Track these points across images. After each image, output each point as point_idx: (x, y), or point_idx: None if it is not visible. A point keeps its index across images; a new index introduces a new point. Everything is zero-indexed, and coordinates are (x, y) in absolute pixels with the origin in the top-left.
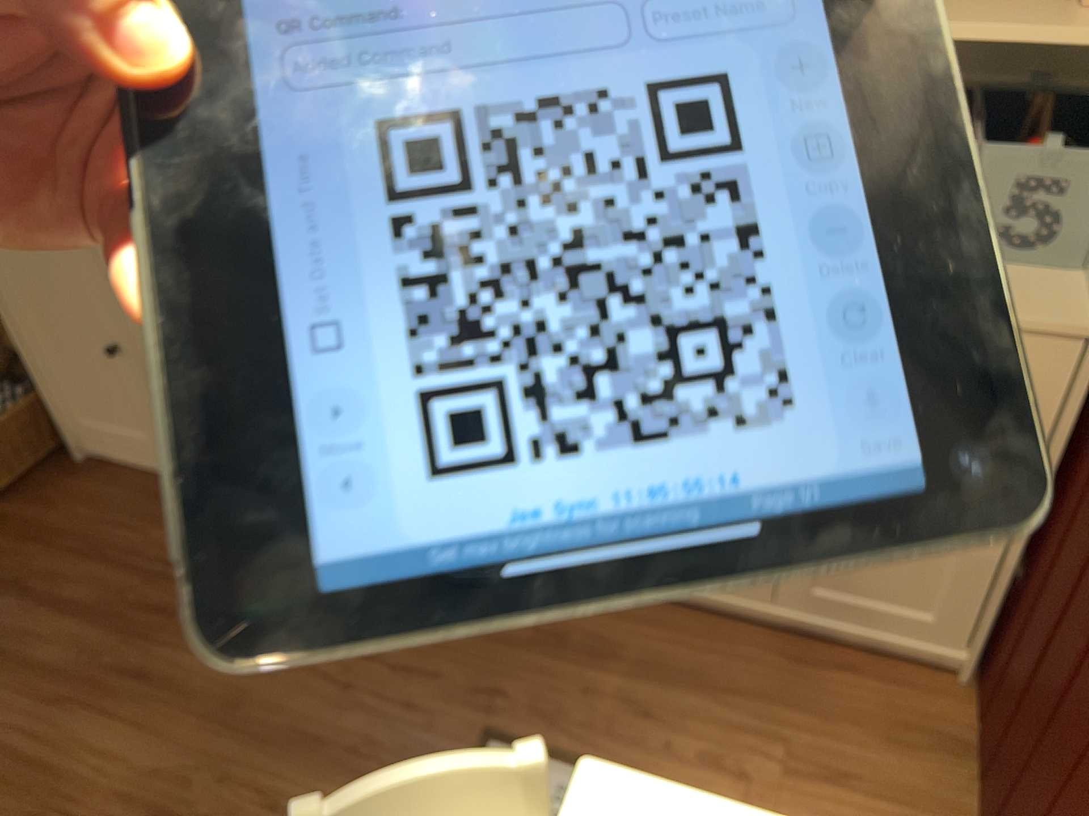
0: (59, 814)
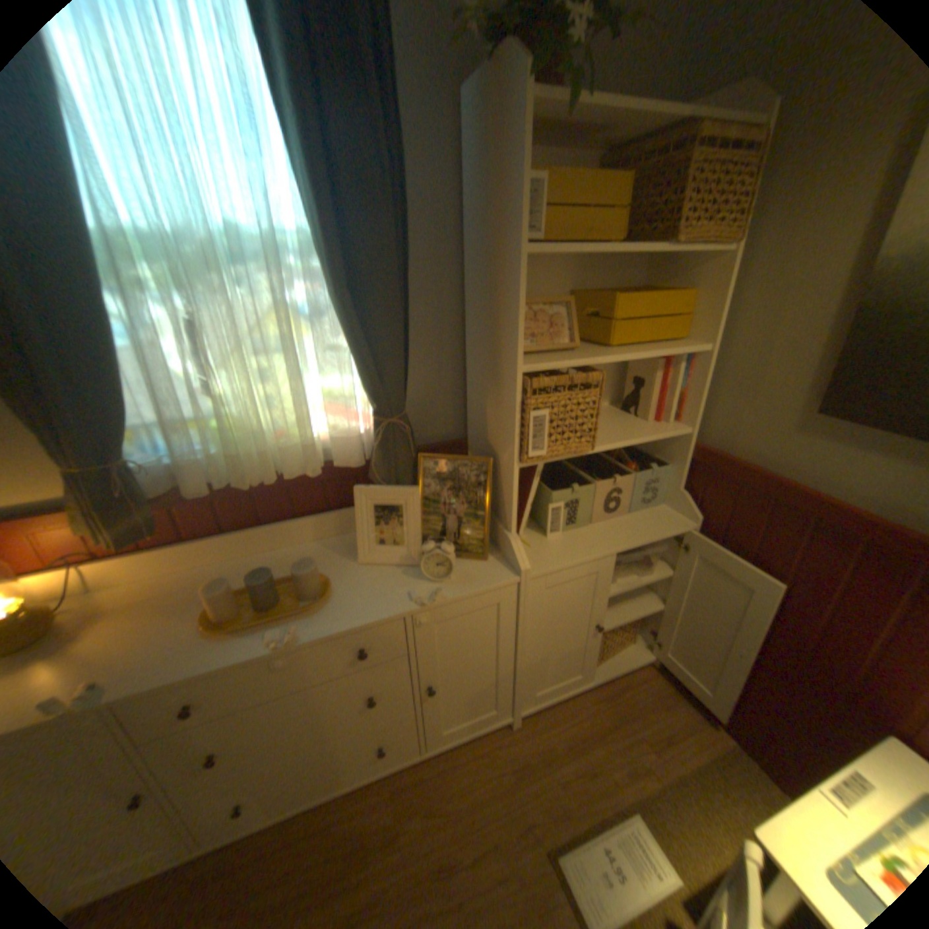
0: None
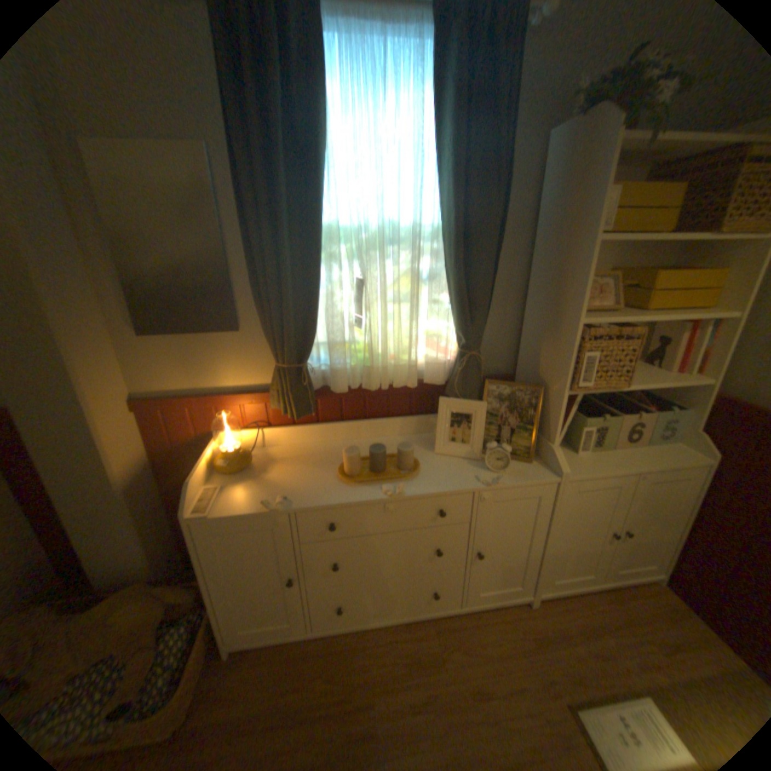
0: None
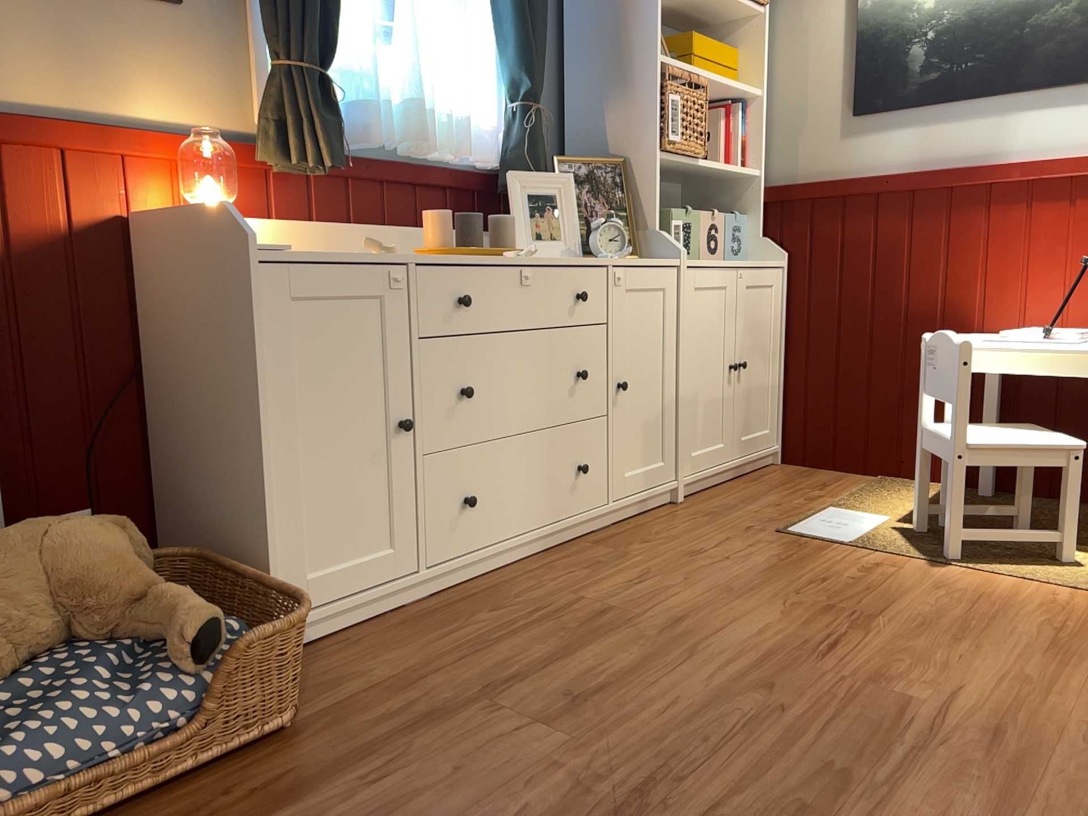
0: (812, 645)
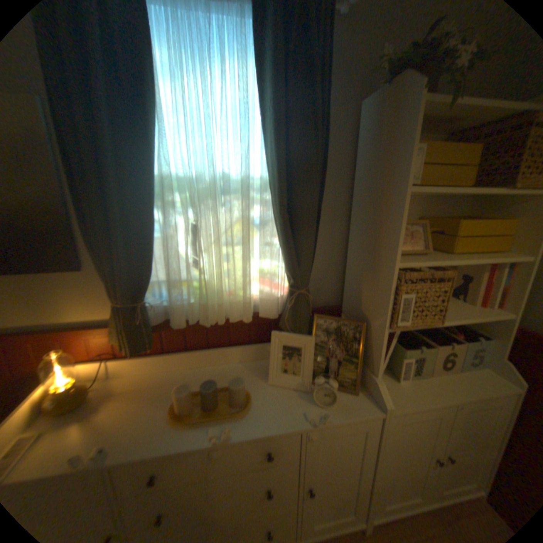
0: None
